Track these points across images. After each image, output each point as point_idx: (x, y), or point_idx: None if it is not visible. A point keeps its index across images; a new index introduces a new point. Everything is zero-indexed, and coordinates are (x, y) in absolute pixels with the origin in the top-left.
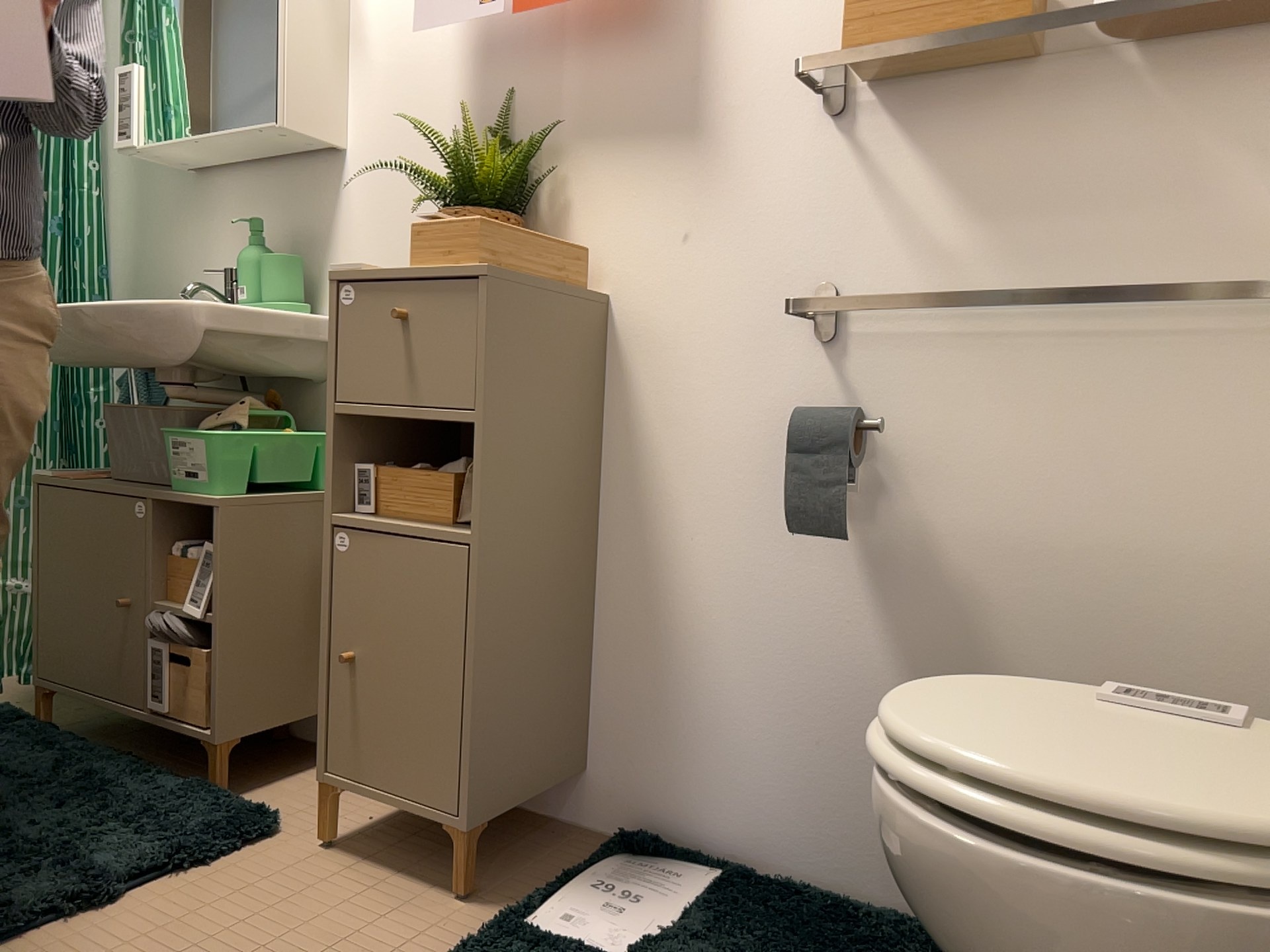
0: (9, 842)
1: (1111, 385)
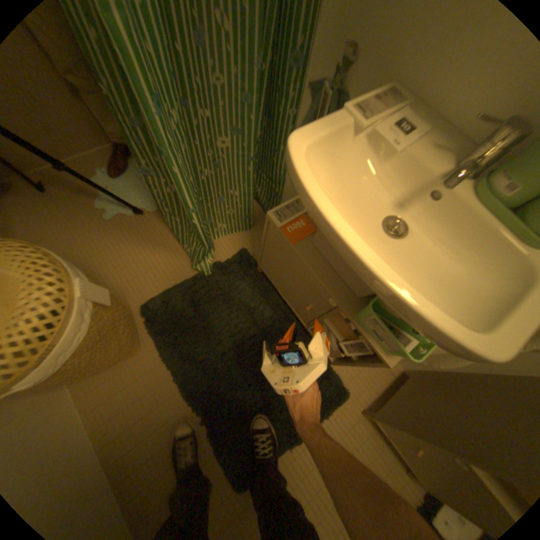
0: (270, 400)
1: None
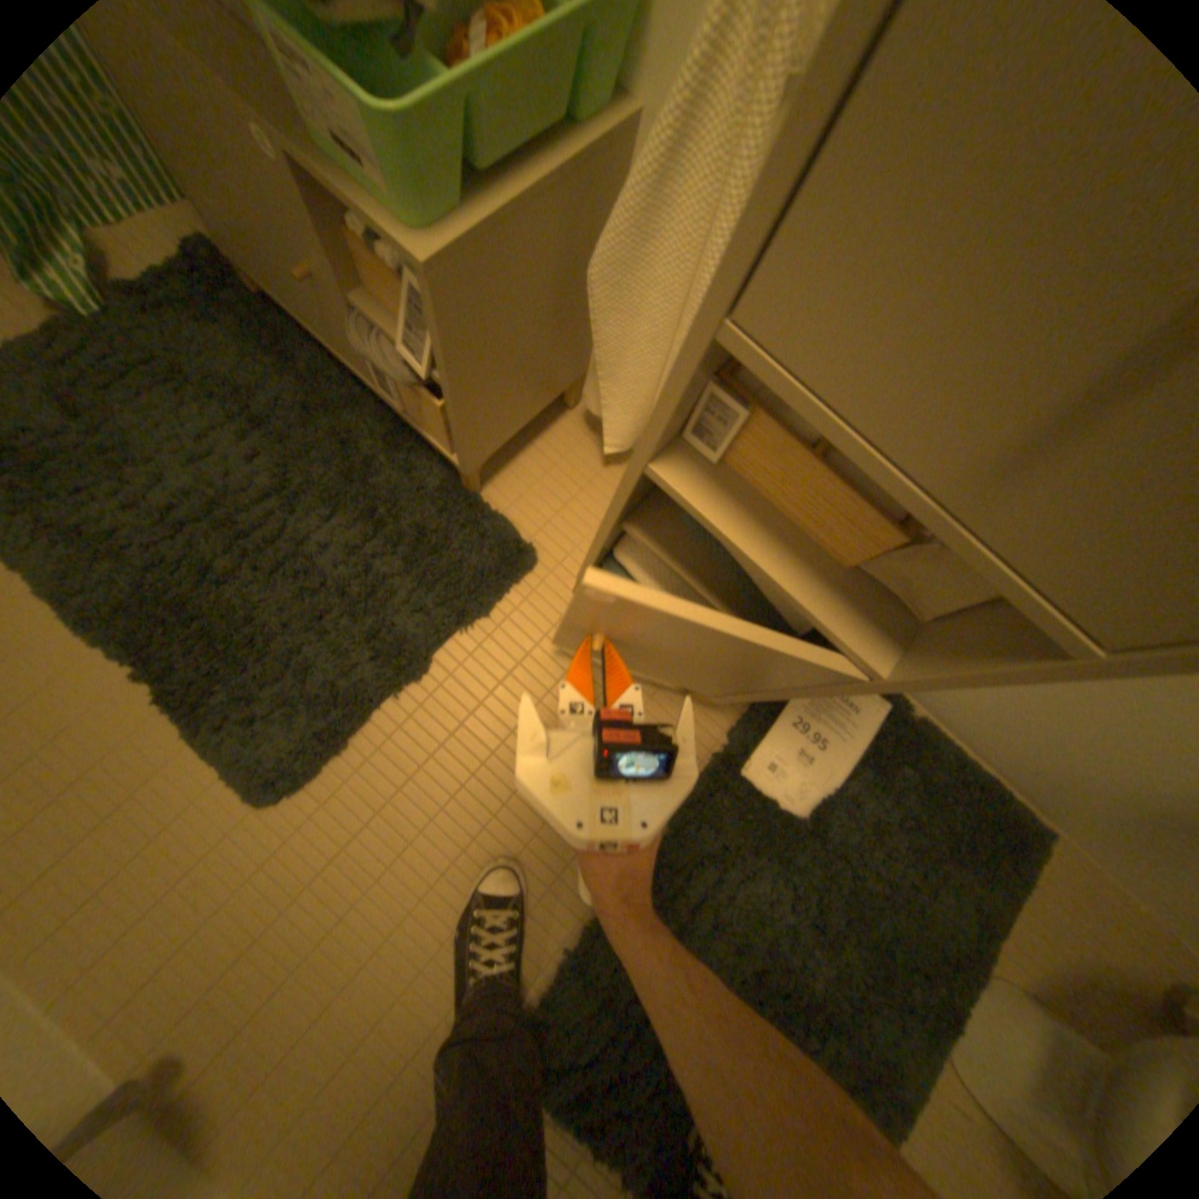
0: (318, 591)
1: None
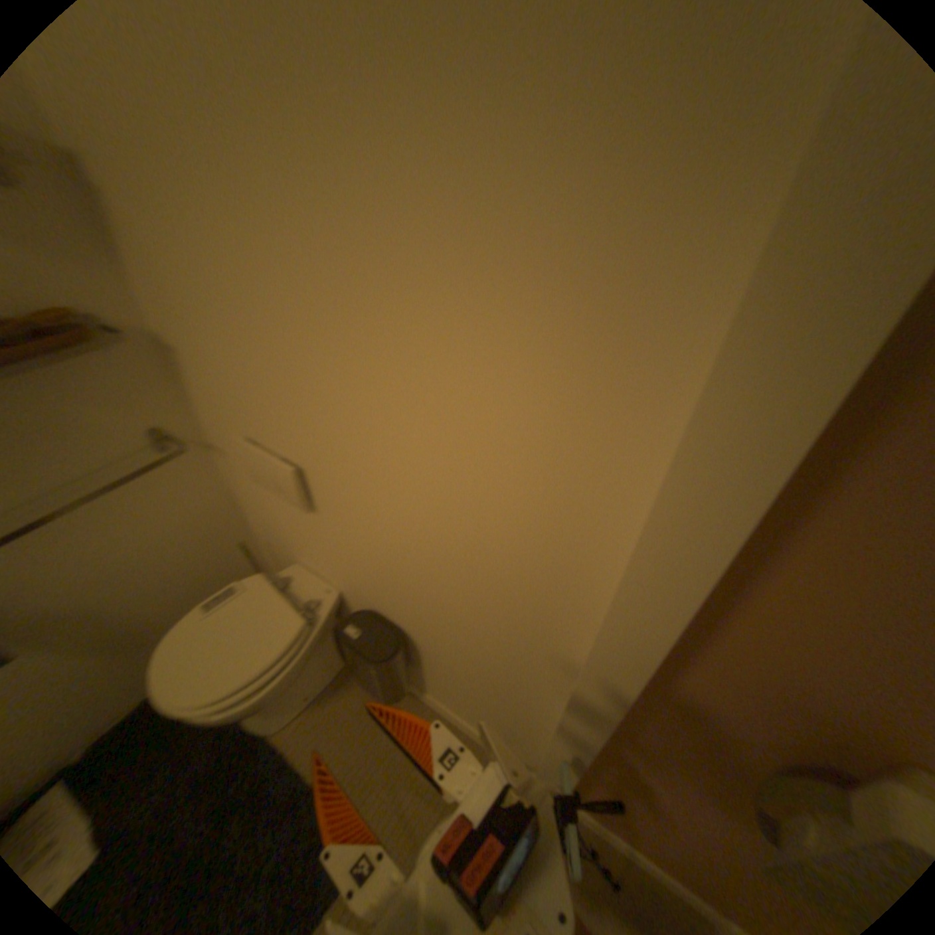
0: None
1: (78, 513)
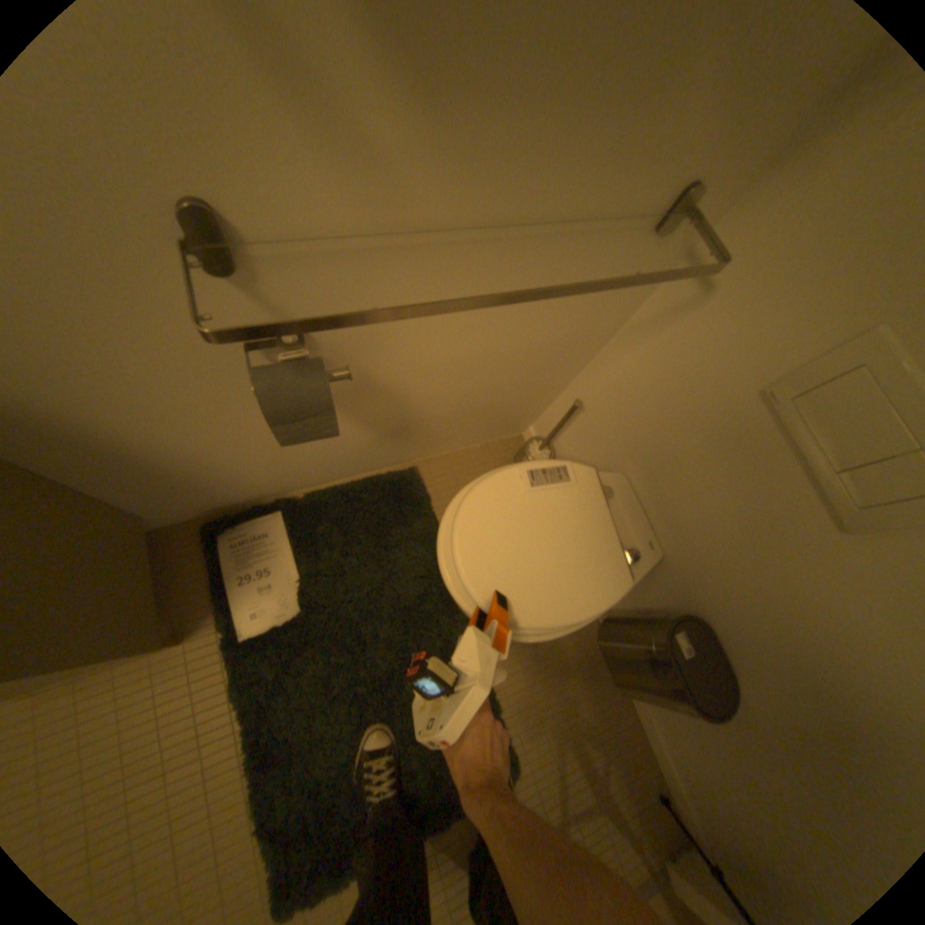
0: None
1: (512, 271)
